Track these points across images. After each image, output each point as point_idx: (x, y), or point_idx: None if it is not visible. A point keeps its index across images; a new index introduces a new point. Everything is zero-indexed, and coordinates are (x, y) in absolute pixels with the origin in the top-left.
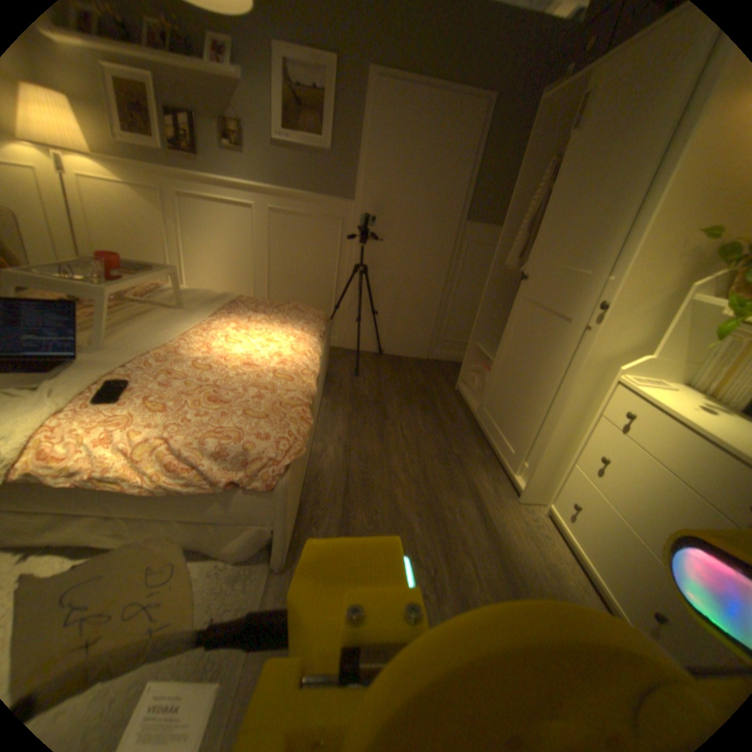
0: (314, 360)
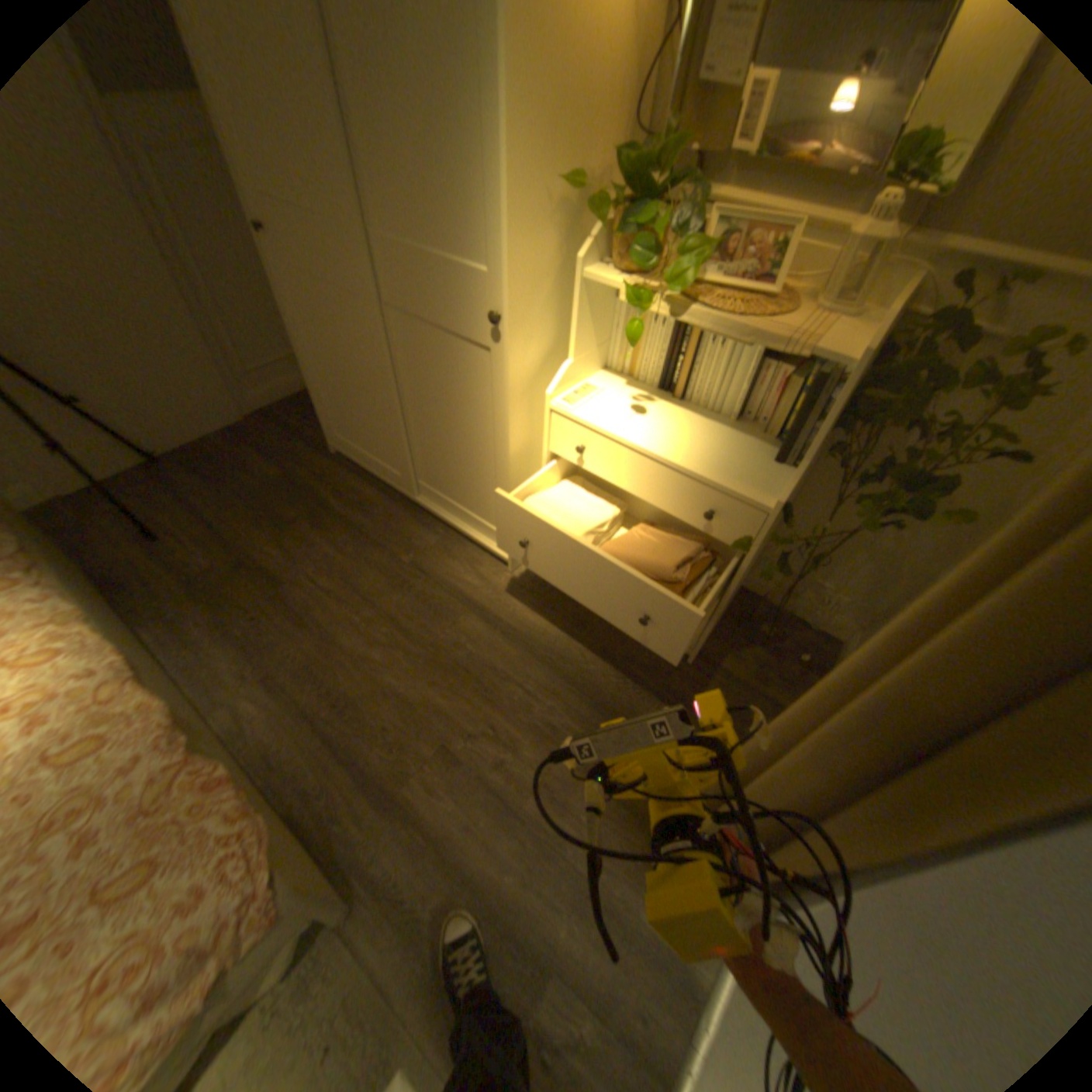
0: (91, 644)
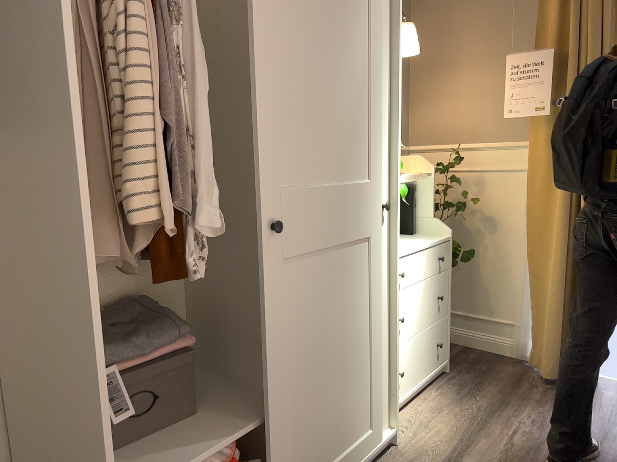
0: None
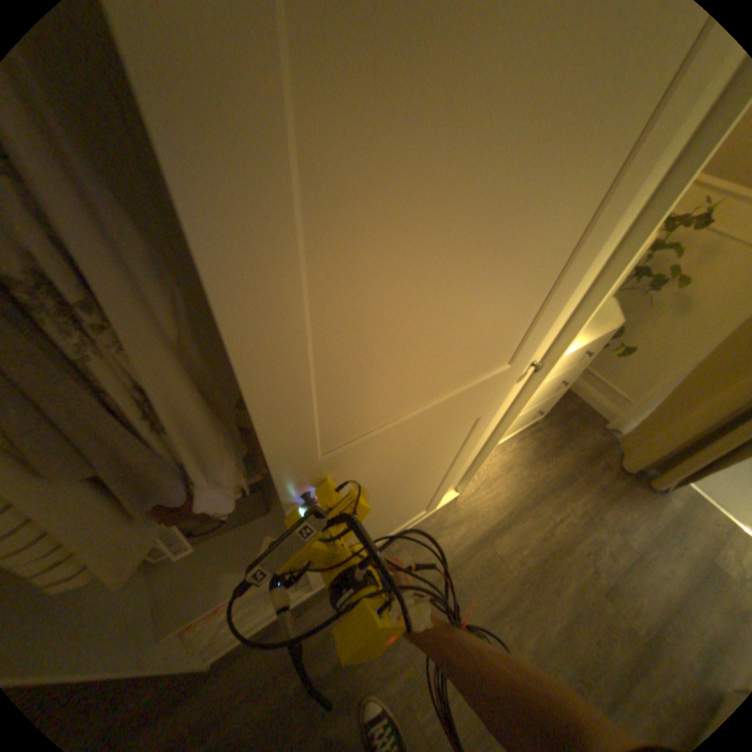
0: None
